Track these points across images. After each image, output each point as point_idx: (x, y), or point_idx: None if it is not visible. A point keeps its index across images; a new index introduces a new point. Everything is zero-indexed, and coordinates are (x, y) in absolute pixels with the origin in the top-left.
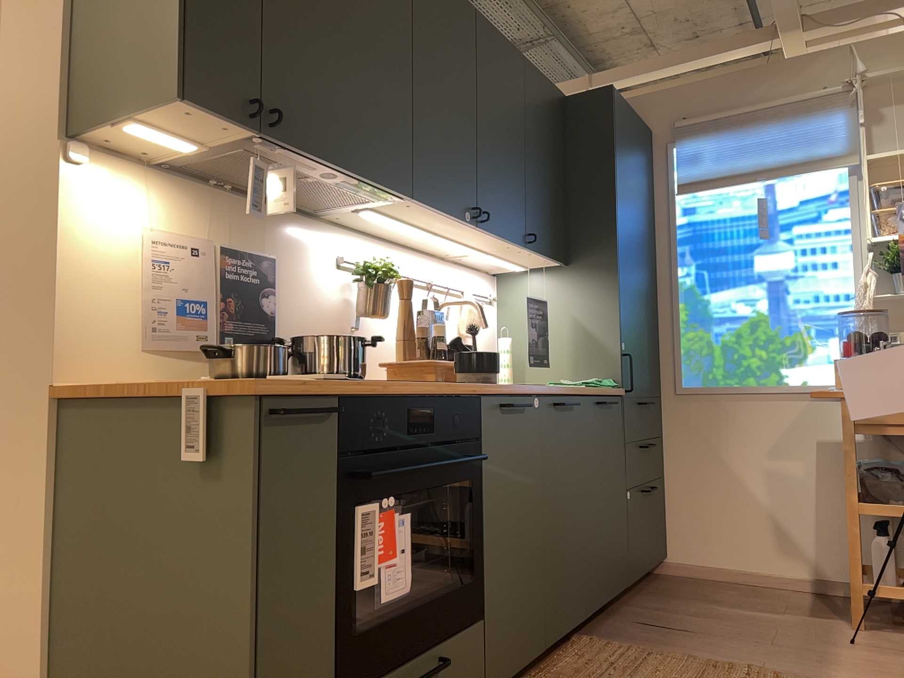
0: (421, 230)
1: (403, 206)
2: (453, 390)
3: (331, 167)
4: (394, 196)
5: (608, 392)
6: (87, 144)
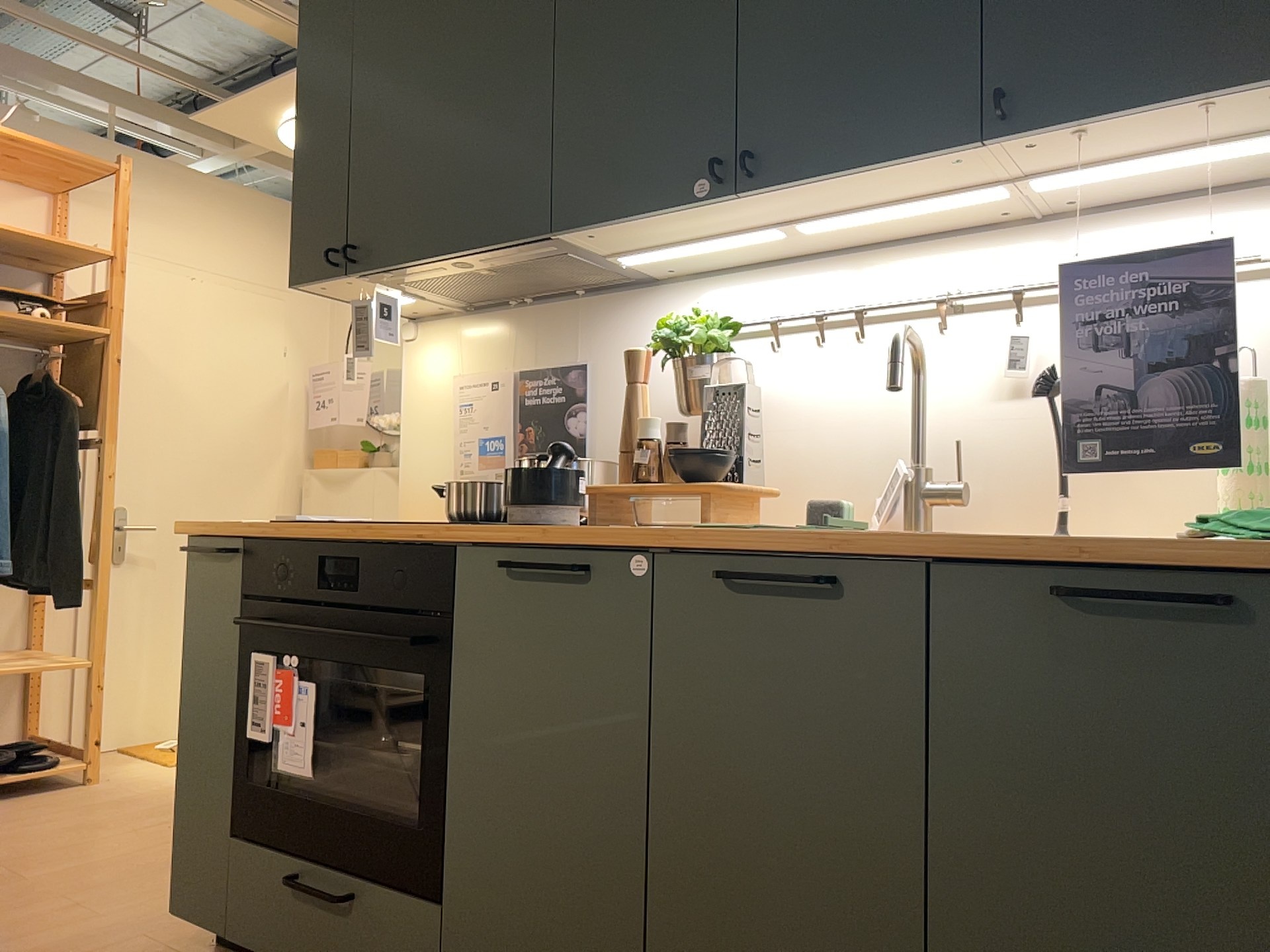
0: (742, 237)
1: (601, 238)
2: (403, 534)
3: (436, 262)
4: (560, 240)
5: (1215, 555)
6: (421, 319)
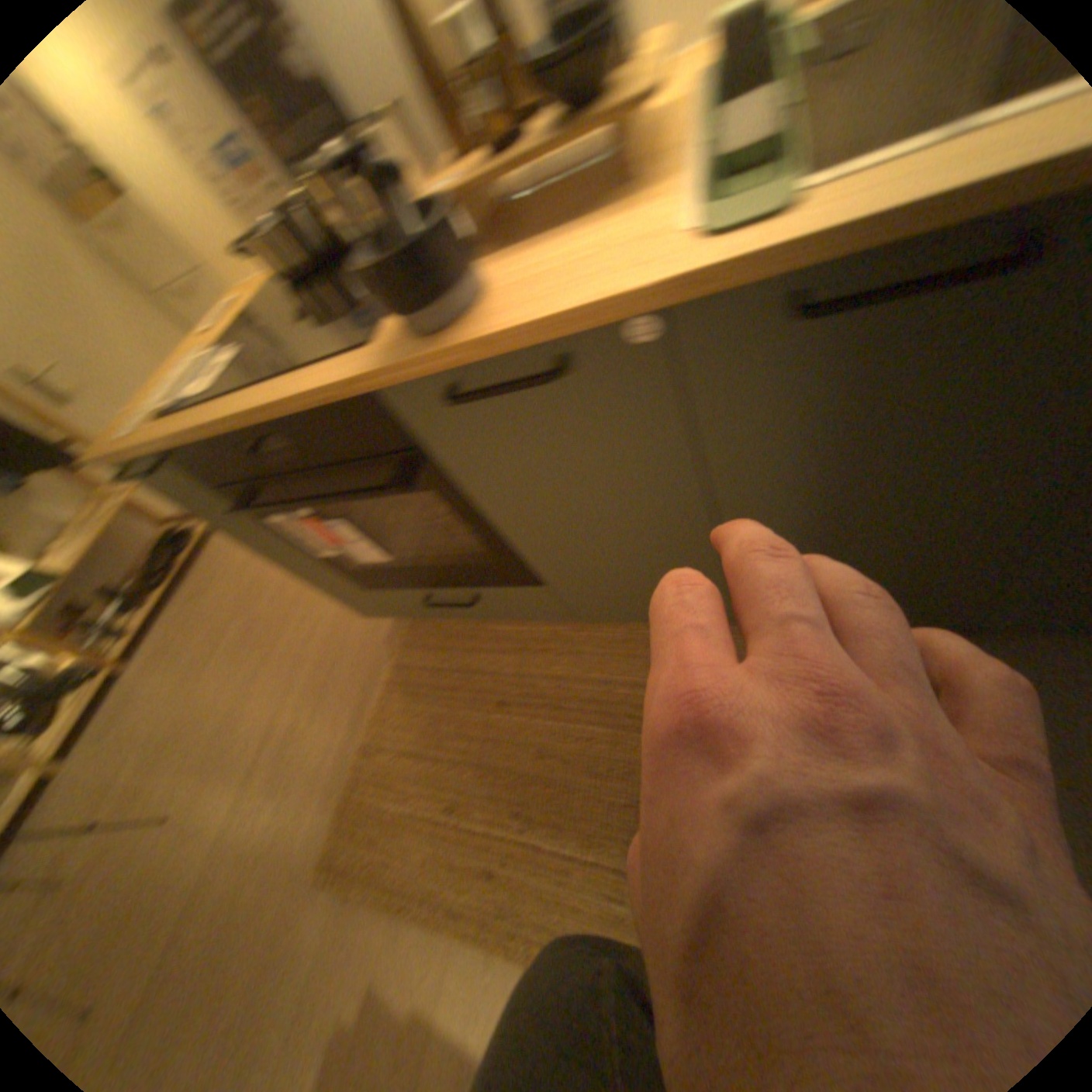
0: None
1: None
2: (294, 399)
3: None
4: None
5: None
6: None
